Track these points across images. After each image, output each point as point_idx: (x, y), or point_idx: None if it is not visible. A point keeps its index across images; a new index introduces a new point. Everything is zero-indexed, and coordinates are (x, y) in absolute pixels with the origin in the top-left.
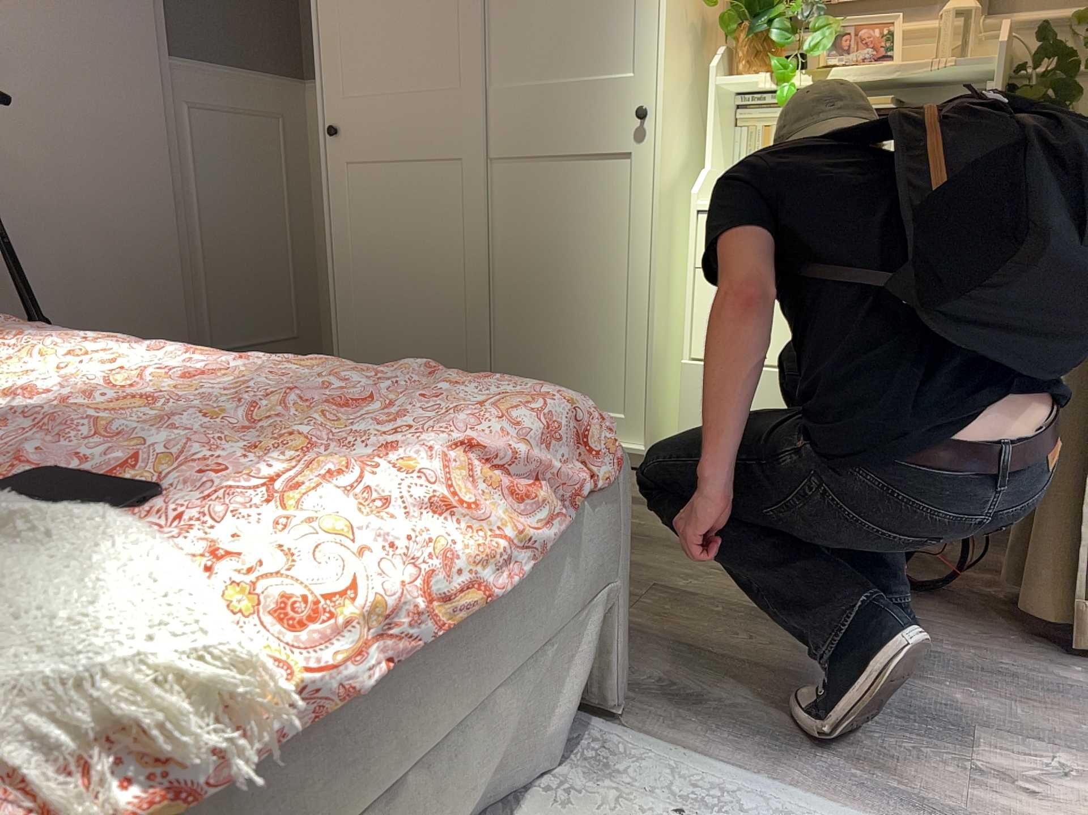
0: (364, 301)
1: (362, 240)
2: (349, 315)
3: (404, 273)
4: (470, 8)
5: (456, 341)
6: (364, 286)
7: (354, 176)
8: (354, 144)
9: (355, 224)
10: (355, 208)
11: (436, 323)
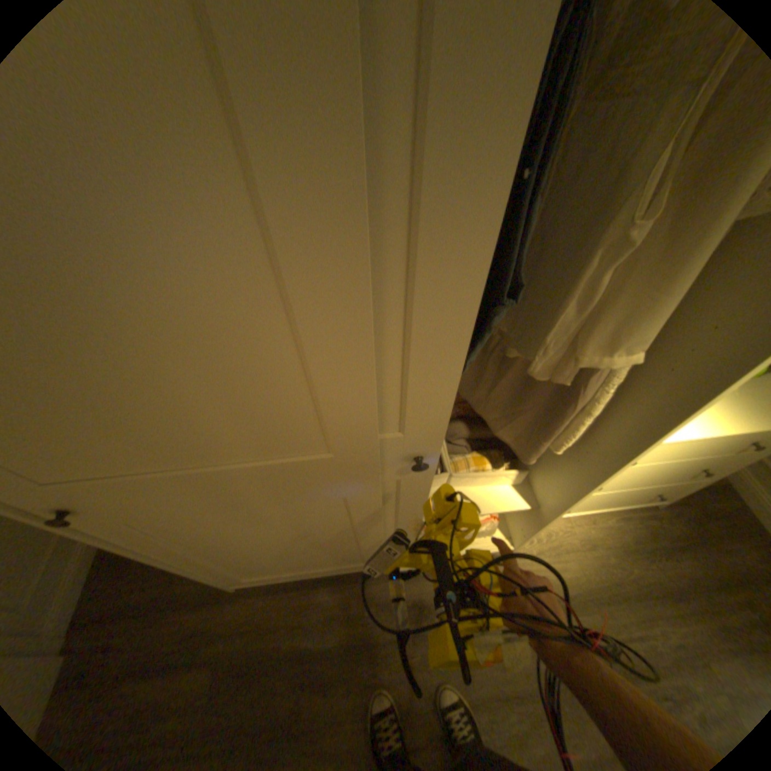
0: (223, 563)
1: (195, 547)
2: (207, 571)
3: (272, 547)
4: (345, 368)
5: (348, 554)
6: (217, 559)
7: (140, 525)
8: (117, 513)
9: (174, 543)
10: (164, 538)
11: (322, 554)
